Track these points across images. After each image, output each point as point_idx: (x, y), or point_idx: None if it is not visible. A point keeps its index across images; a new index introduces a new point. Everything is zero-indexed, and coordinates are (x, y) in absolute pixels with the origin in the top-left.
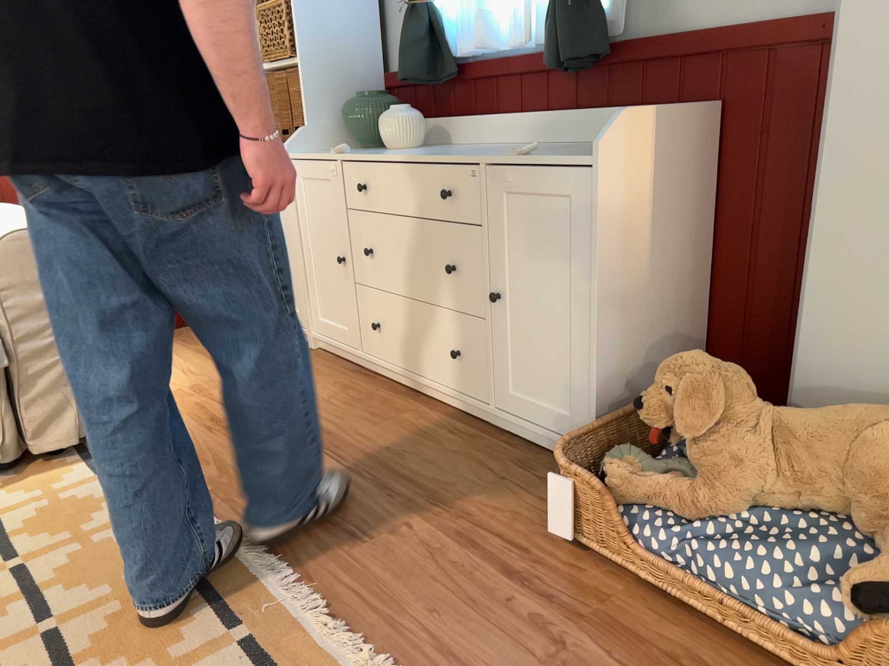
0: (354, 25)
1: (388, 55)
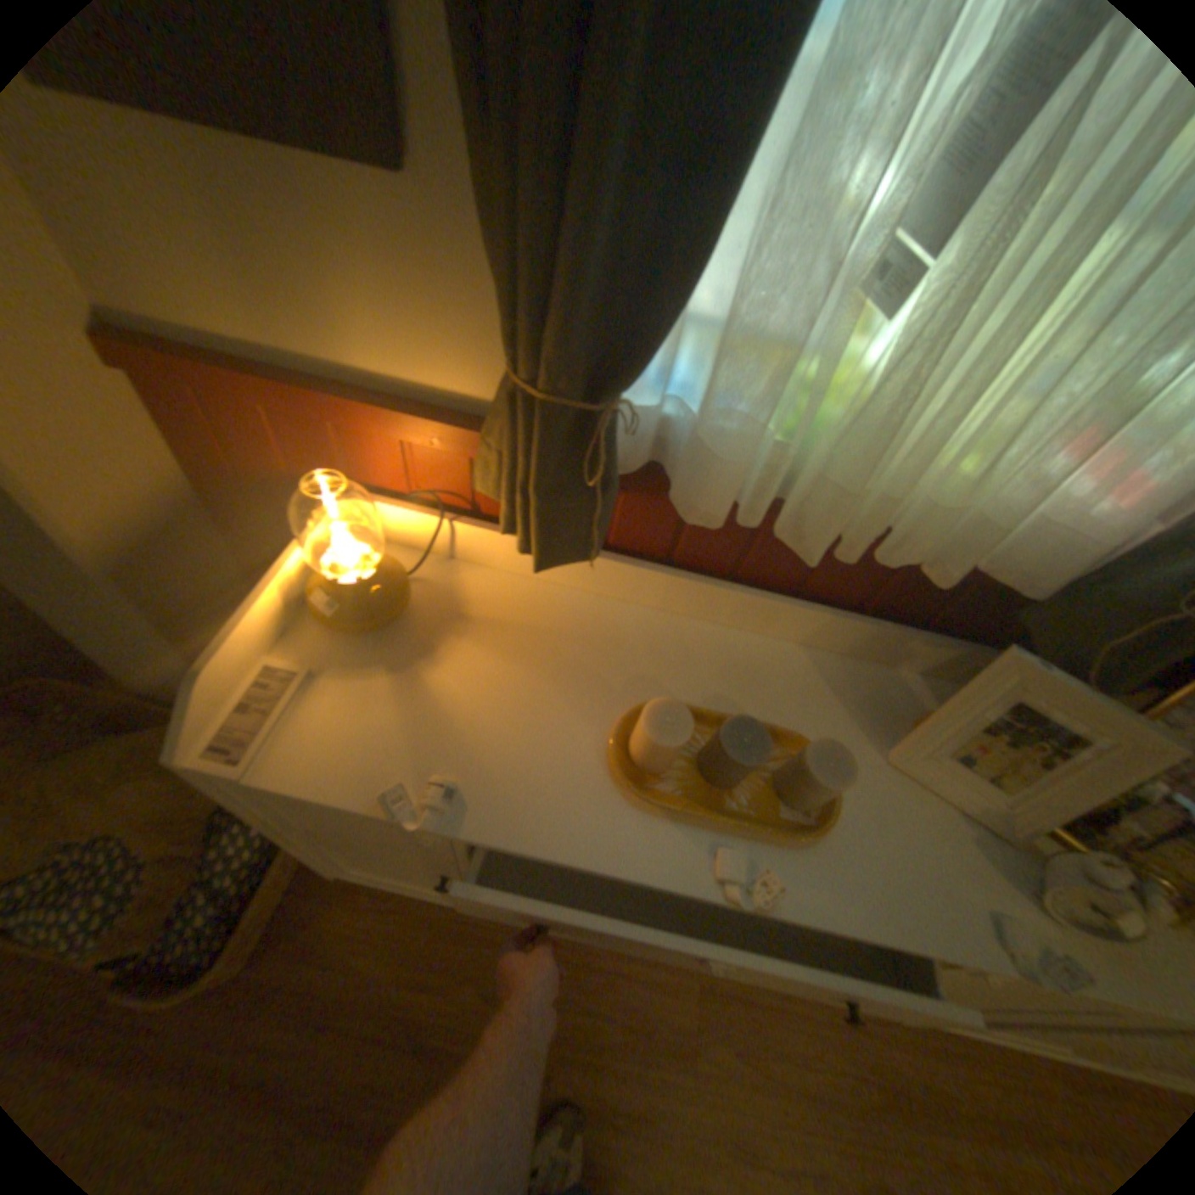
0: None
1: None
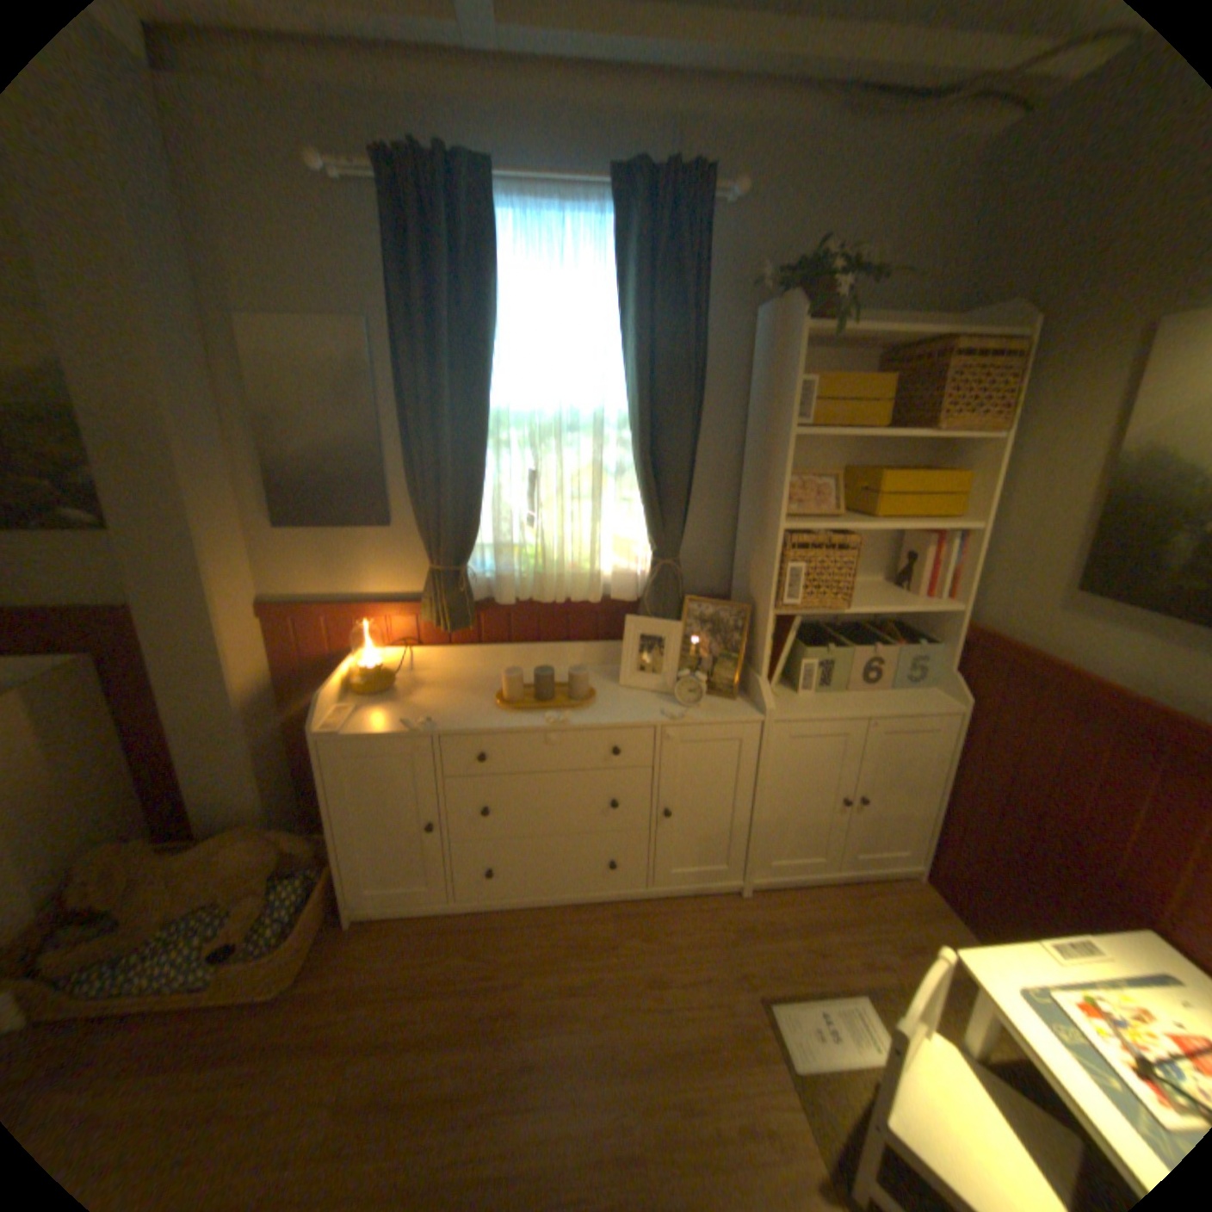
0: None
1: None
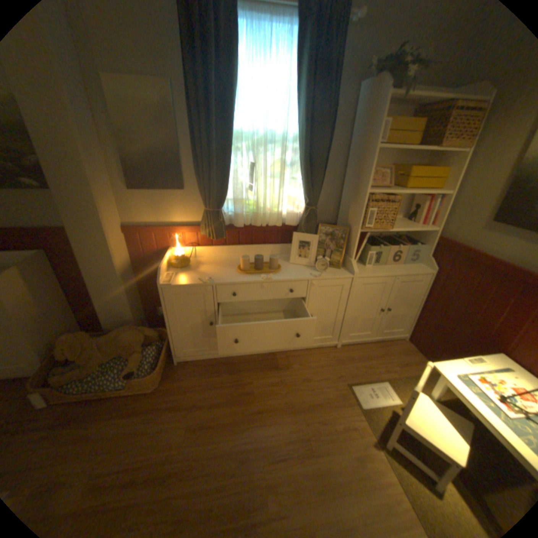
0: None
1: None
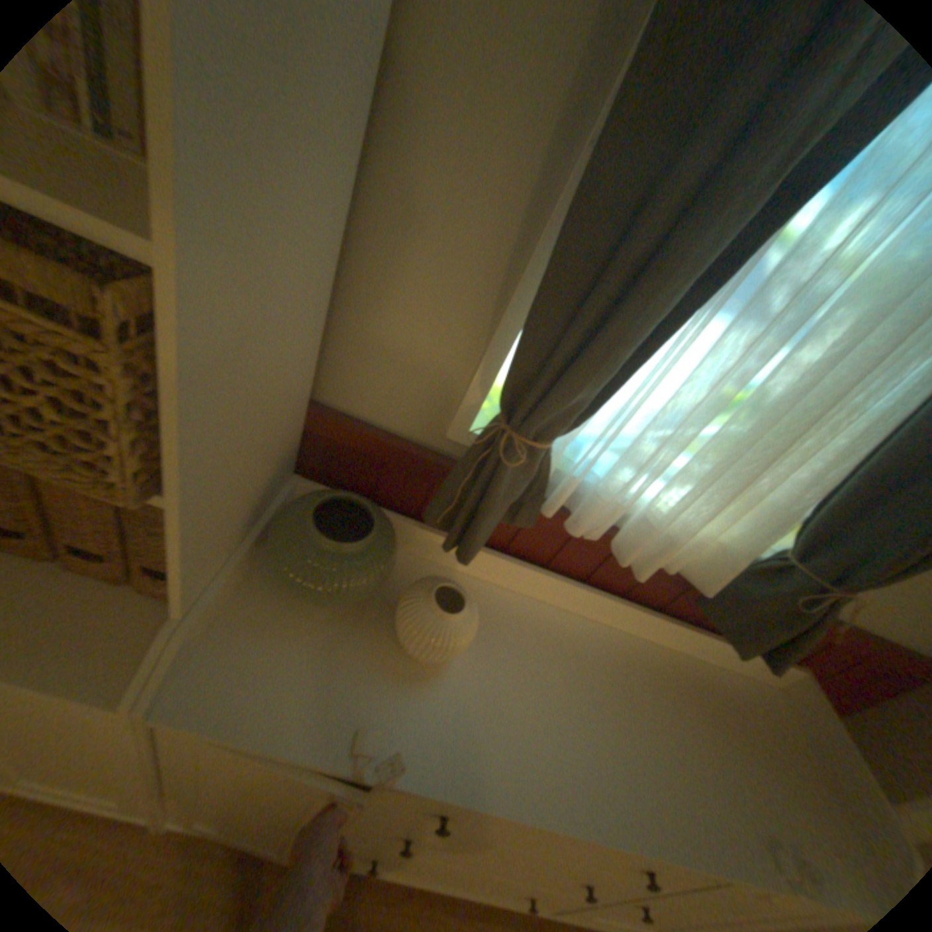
0: (305, 346)
1: (325, 365)
